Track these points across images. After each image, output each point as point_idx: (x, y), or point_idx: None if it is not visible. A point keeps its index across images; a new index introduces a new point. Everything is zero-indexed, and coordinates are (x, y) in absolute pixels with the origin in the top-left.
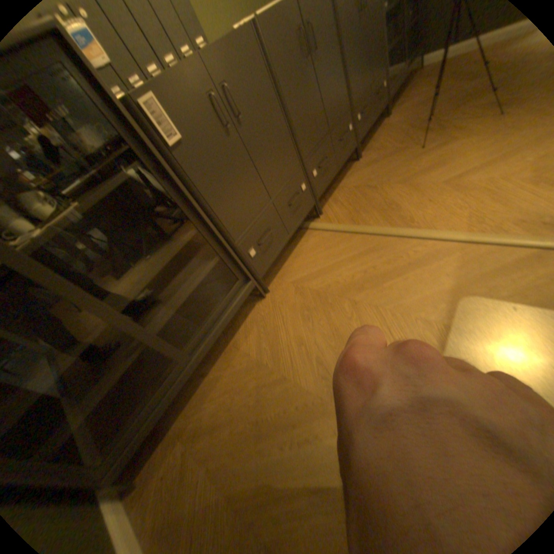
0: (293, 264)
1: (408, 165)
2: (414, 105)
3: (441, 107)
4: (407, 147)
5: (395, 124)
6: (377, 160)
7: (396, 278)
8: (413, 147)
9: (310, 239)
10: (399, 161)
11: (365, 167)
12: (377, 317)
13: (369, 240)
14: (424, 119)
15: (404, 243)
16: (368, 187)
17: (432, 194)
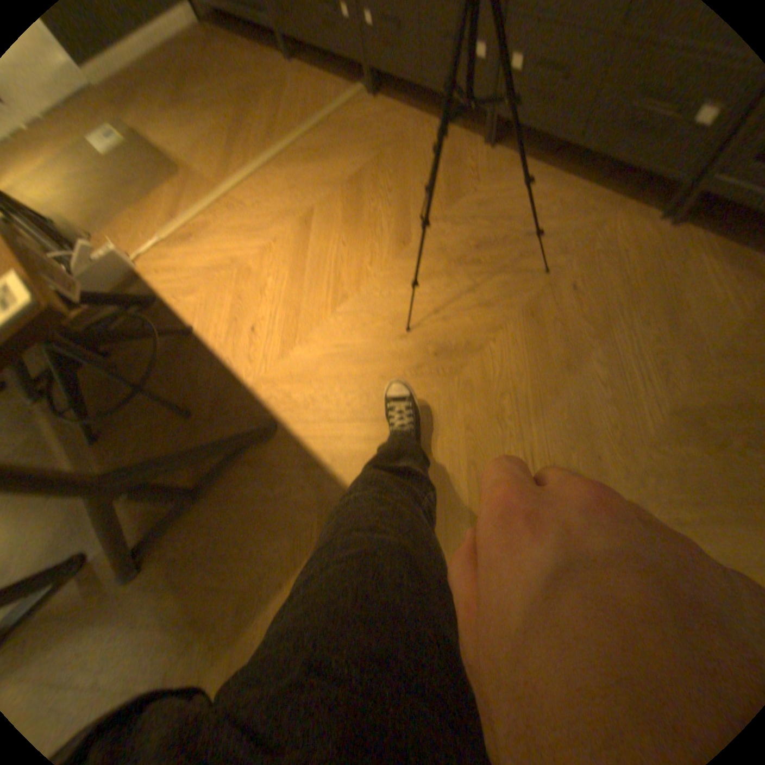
0: (308, 73)
1: (388, 188)
2: (659, 269)
3: (567, 294)
4: (447, 201)
5: (583, 213)
6: (449, 162)
7: (224, 139)
8: (437, 207)
9: (333, 85)
10: (412, 183)
11: (445, 146)
12: (204, 123)
13: (283, 130)
14: (539, 252)
15: (254, 151)
16: (382, 141)
17: (299, 188)
